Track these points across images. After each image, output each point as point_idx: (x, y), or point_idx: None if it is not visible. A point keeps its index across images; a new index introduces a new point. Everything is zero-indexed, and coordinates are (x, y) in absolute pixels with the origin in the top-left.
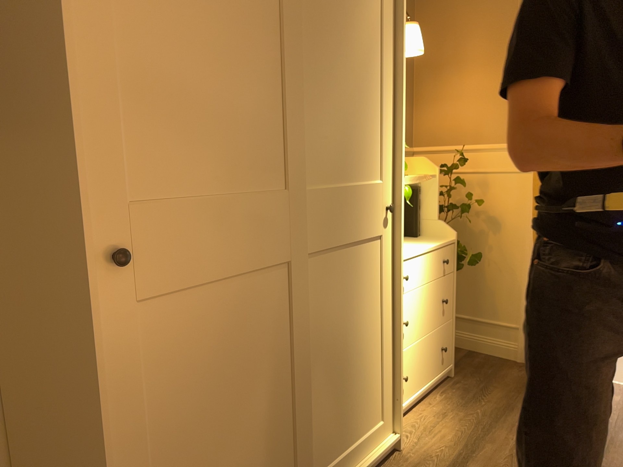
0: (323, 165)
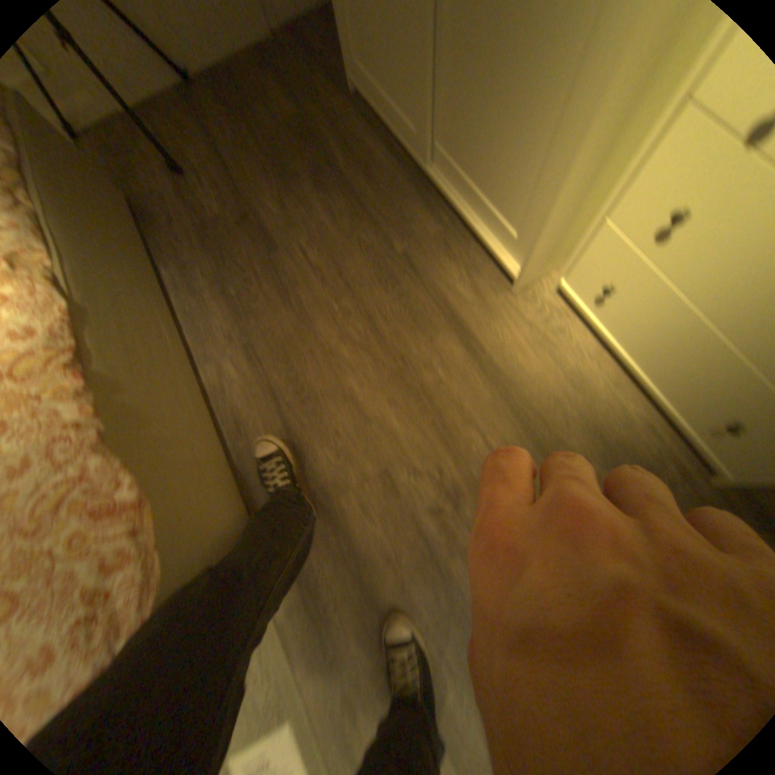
0: None
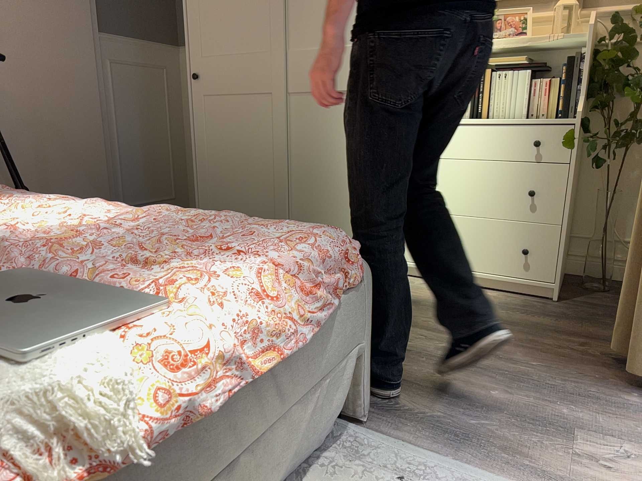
0: (307, 36)
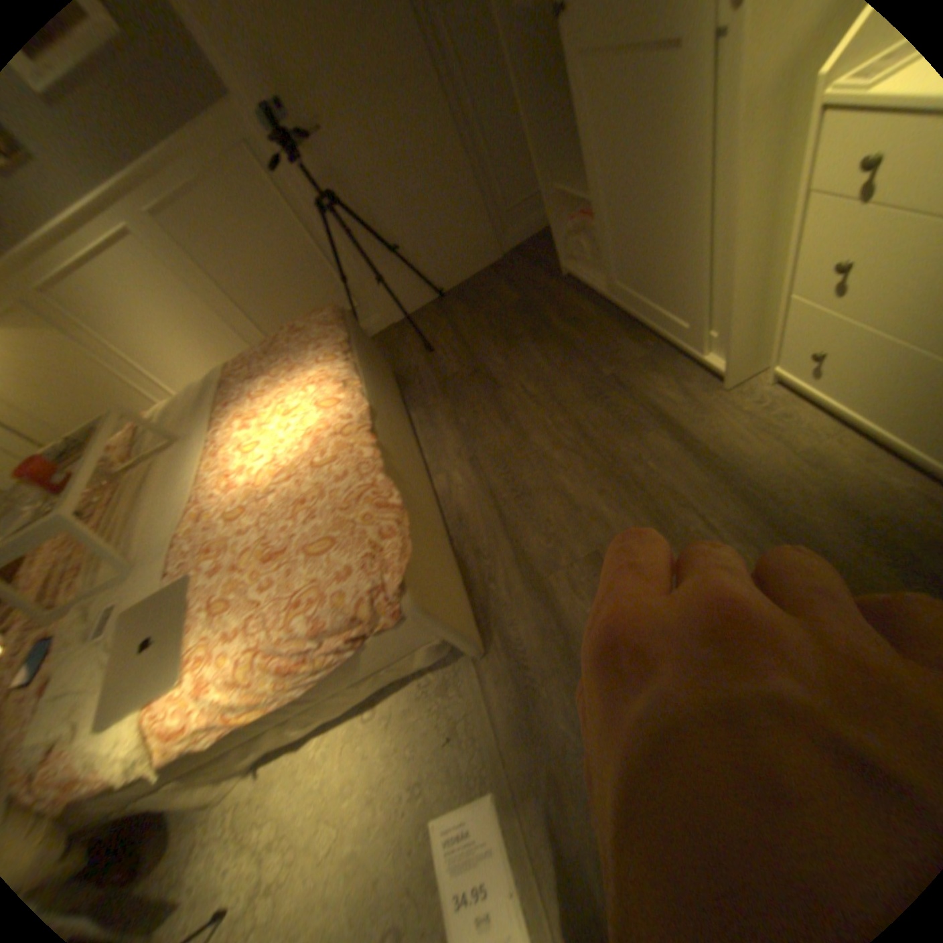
0: None
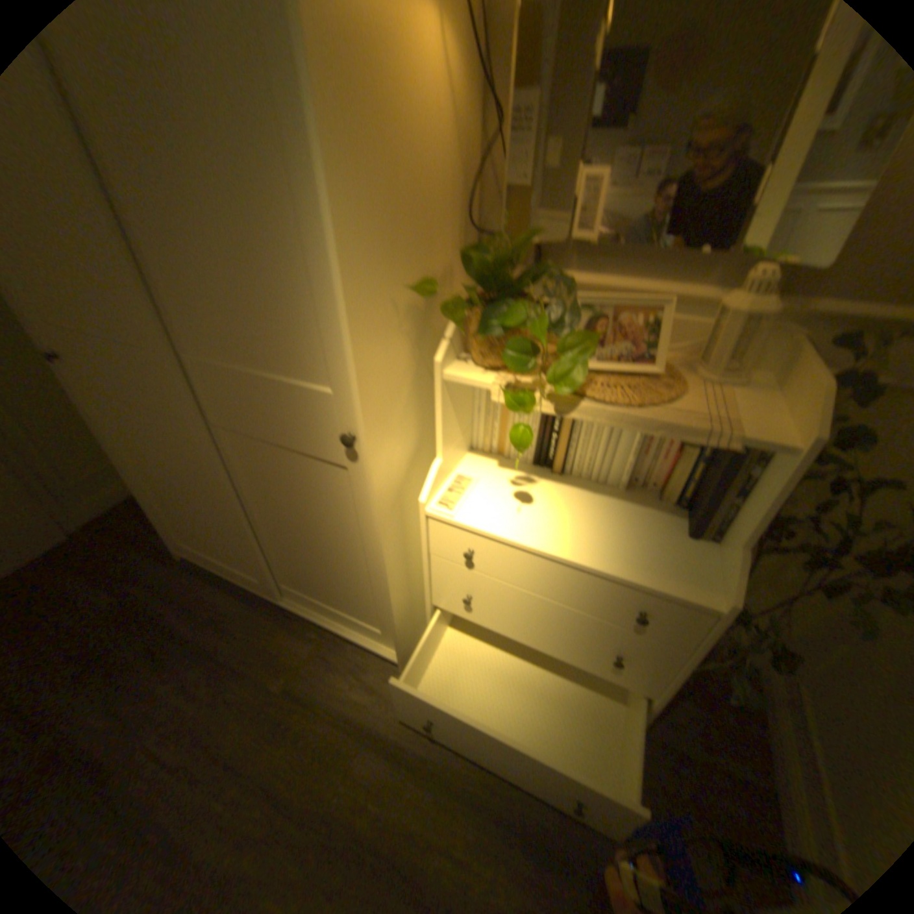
0: (200, 334)
